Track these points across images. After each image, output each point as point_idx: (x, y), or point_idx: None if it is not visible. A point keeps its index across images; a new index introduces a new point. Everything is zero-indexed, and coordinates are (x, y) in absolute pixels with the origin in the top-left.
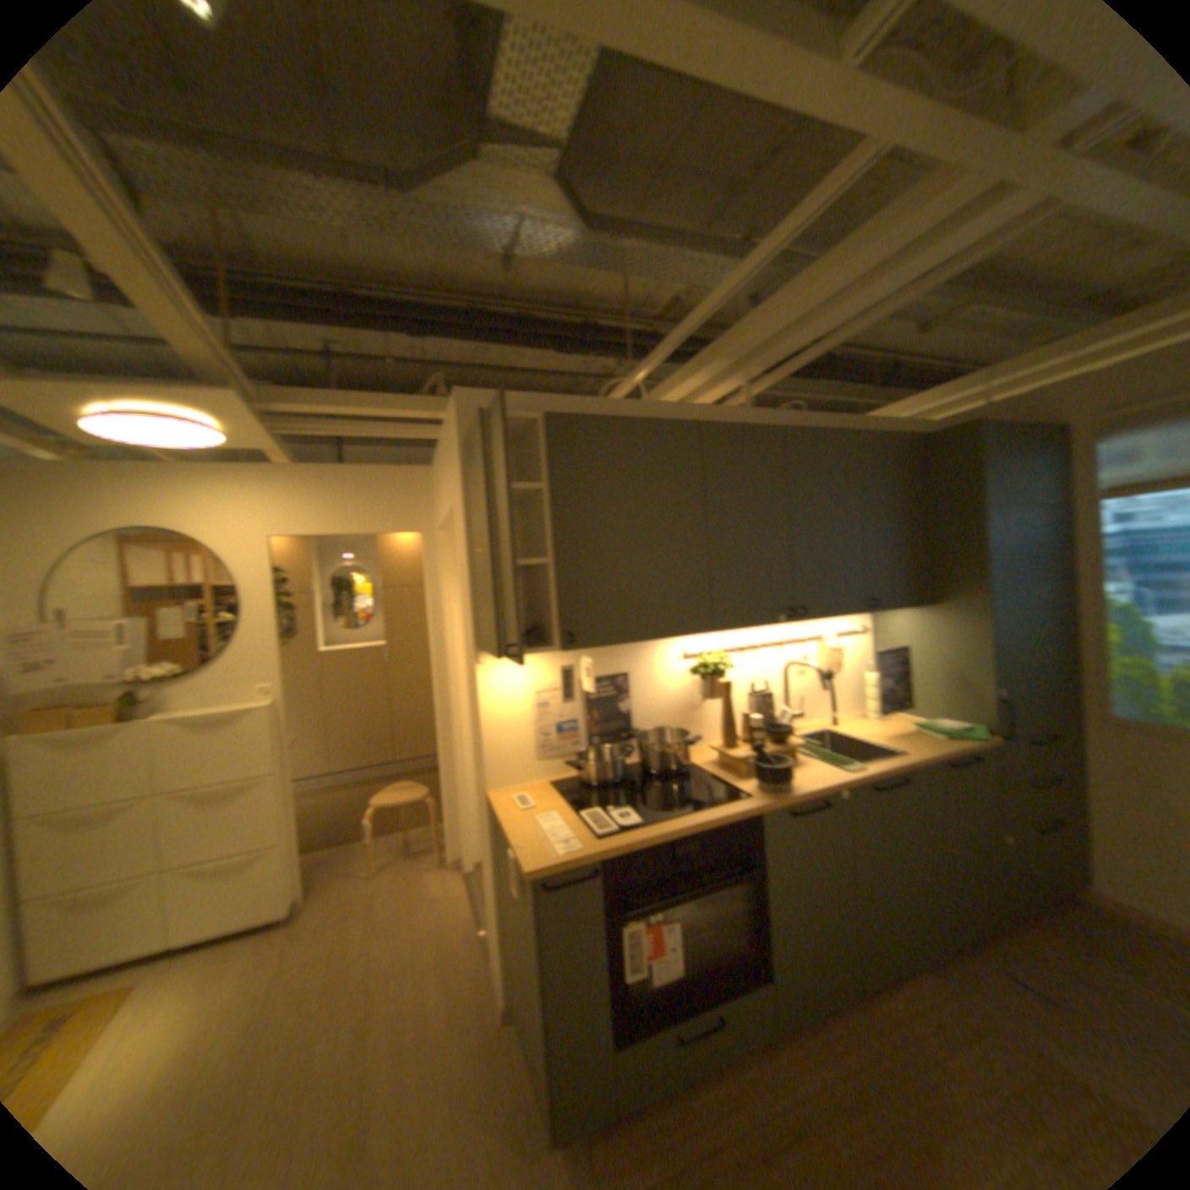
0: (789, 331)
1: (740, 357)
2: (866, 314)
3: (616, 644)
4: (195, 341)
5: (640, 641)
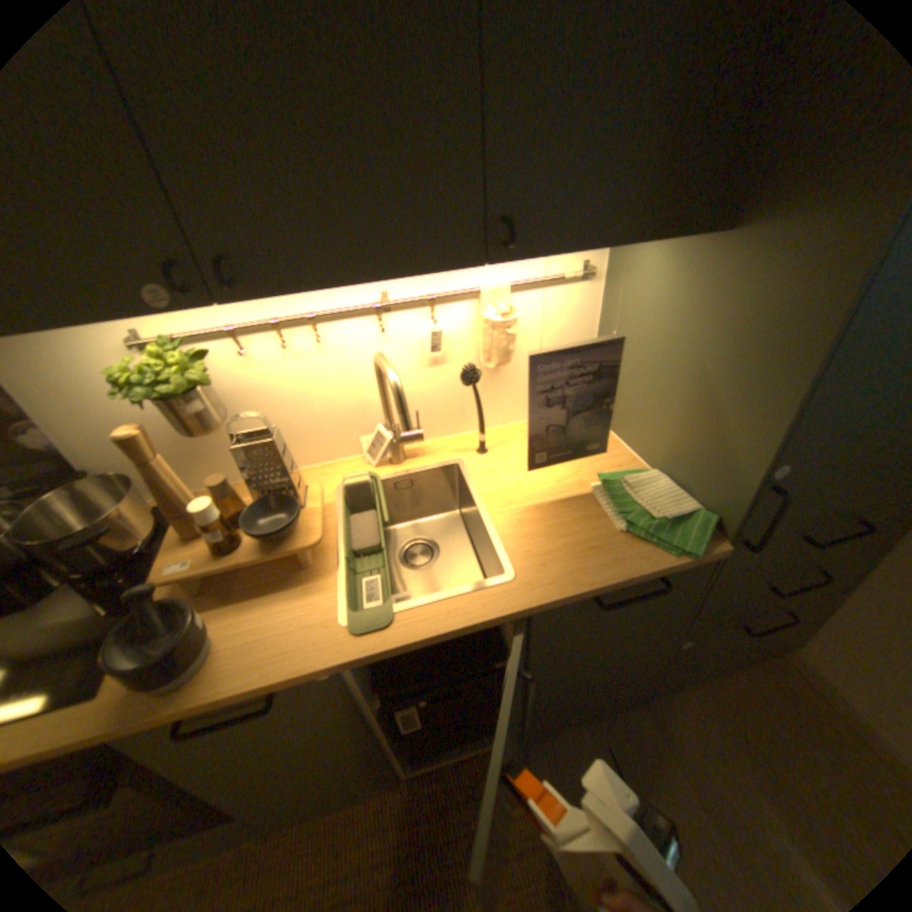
0: None
1: None
2: None
3: None
4: None
5: None
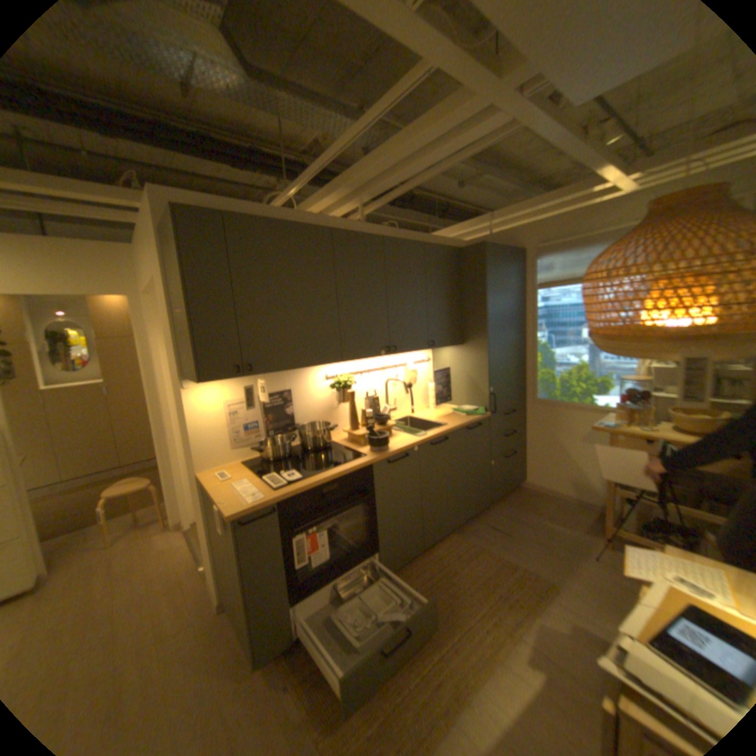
0: (386, 176)
1: (357, 189)
2: (428, 172)
3: (282, 371)
4: None
5: (298, 369)
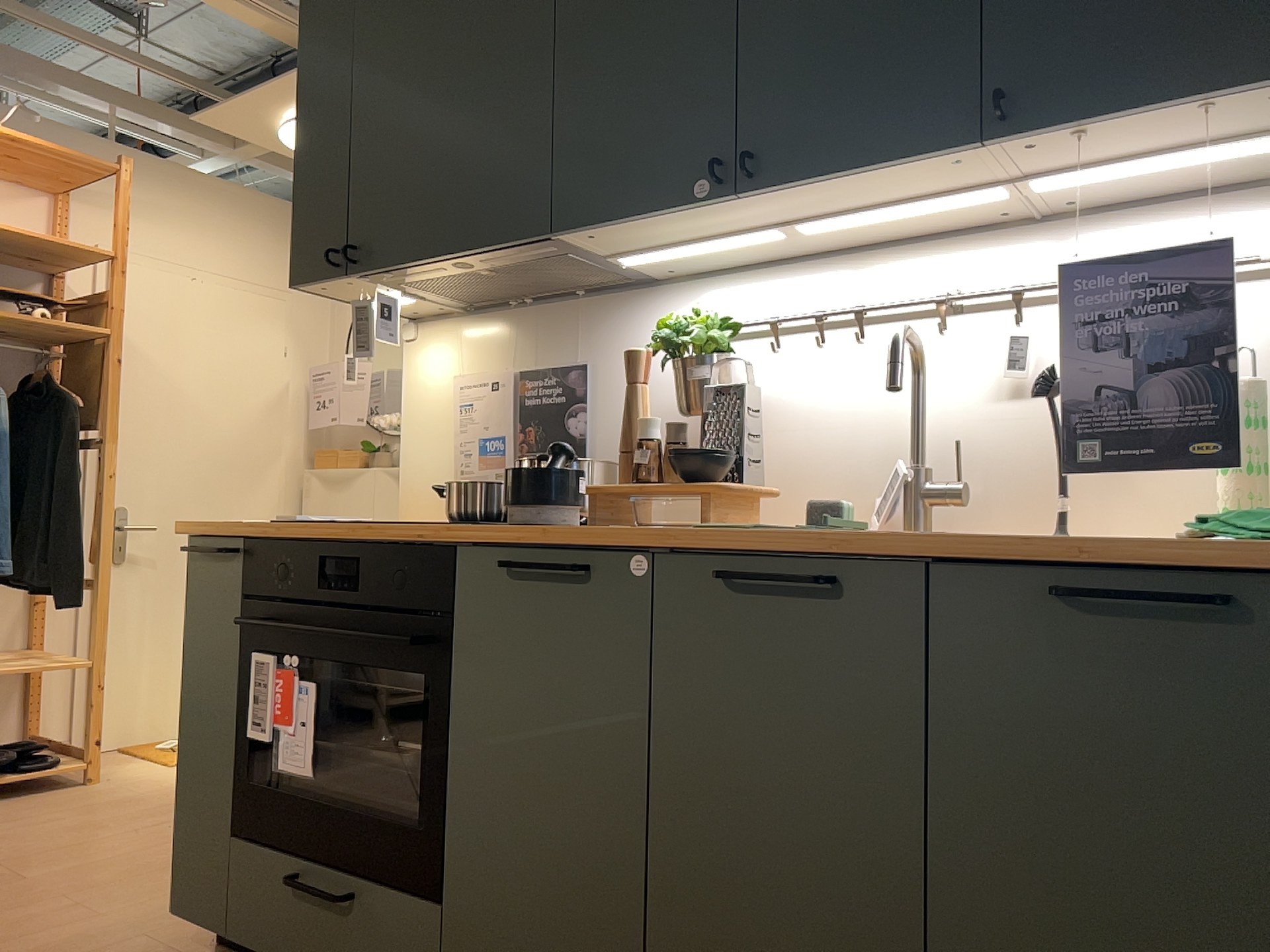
0: None
1: None
2: None
3: (423, 265)
4: (268, 21)
5: (452, 258)
